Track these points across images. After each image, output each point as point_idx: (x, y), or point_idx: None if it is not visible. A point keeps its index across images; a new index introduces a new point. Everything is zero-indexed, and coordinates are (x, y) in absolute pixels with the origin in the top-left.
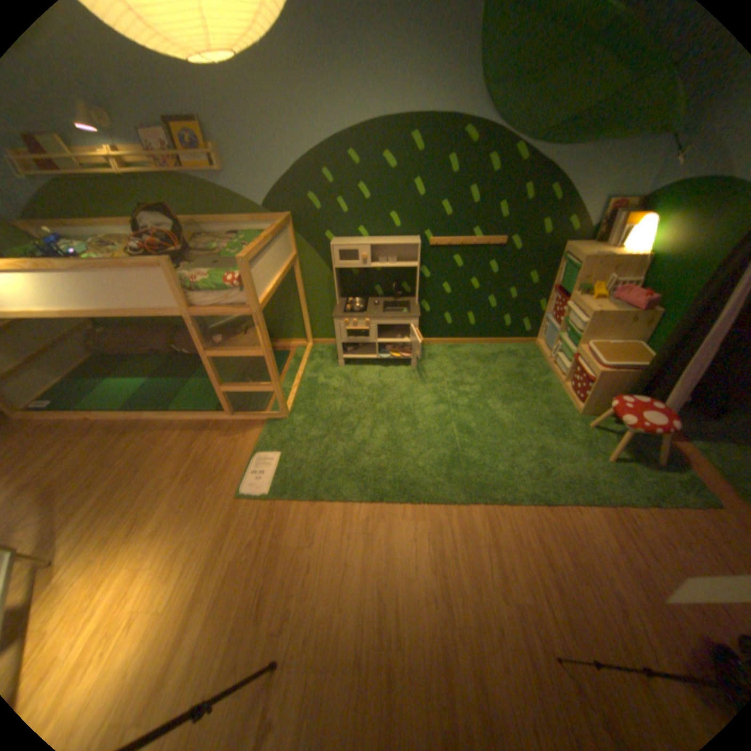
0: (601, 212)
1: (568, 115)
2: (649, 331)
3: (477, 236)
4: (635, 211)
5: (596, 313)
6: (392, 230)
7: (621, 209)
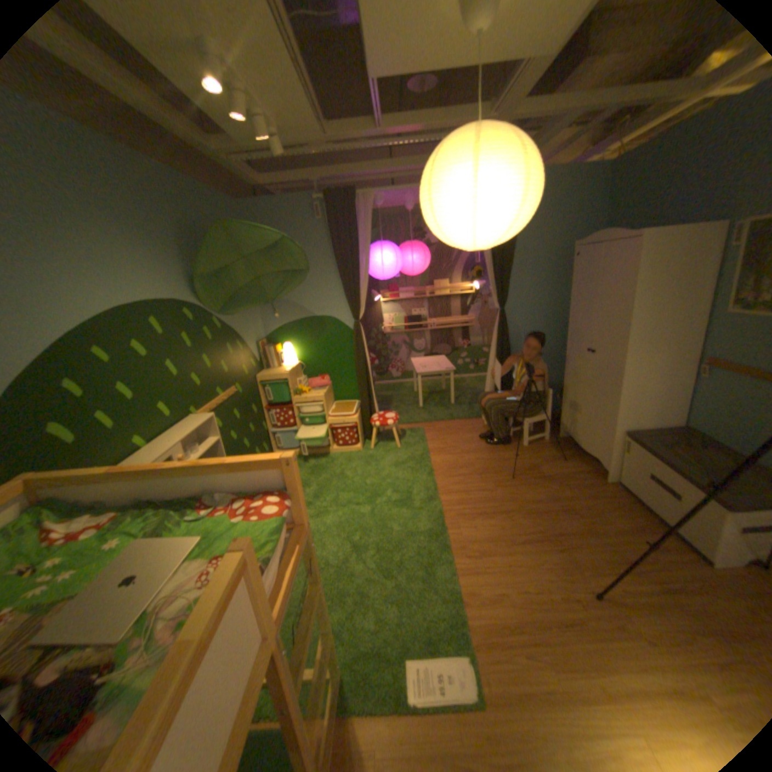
0: (257, 352)
1: (227, 298)
2: (332, 395)
3: (219, 394)
4: (270, 346)
5: (323, 396)
6: (164, 422)
7: (263, 347)
